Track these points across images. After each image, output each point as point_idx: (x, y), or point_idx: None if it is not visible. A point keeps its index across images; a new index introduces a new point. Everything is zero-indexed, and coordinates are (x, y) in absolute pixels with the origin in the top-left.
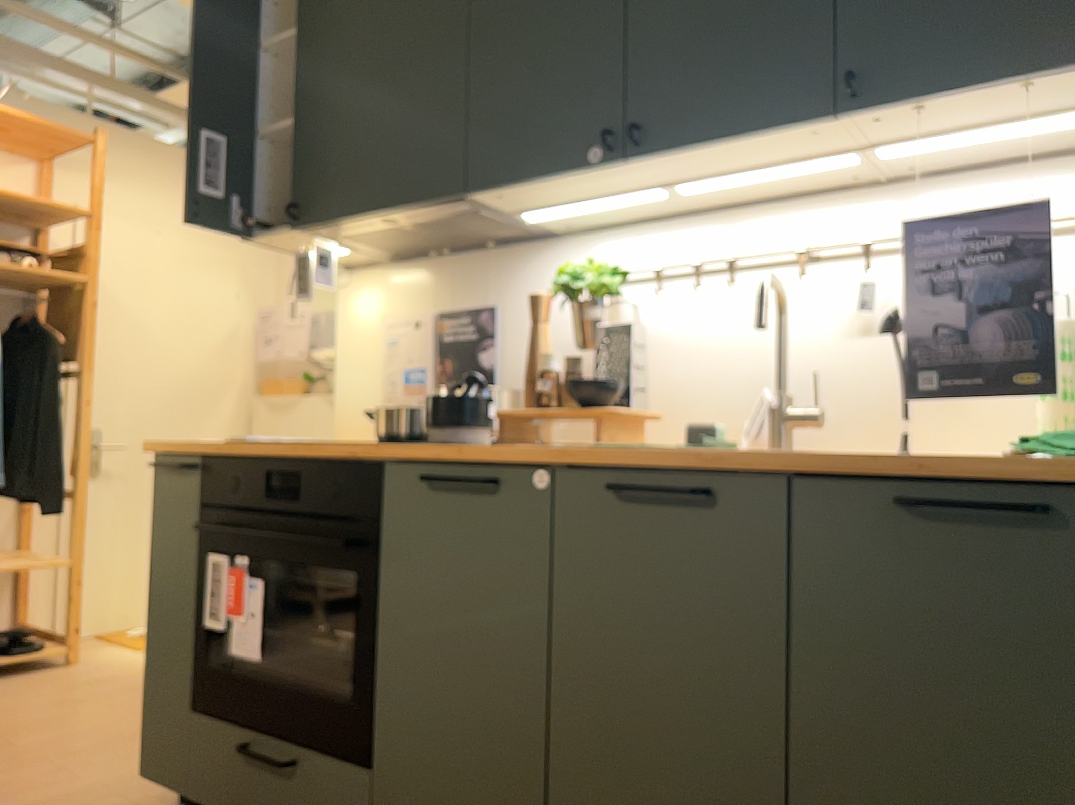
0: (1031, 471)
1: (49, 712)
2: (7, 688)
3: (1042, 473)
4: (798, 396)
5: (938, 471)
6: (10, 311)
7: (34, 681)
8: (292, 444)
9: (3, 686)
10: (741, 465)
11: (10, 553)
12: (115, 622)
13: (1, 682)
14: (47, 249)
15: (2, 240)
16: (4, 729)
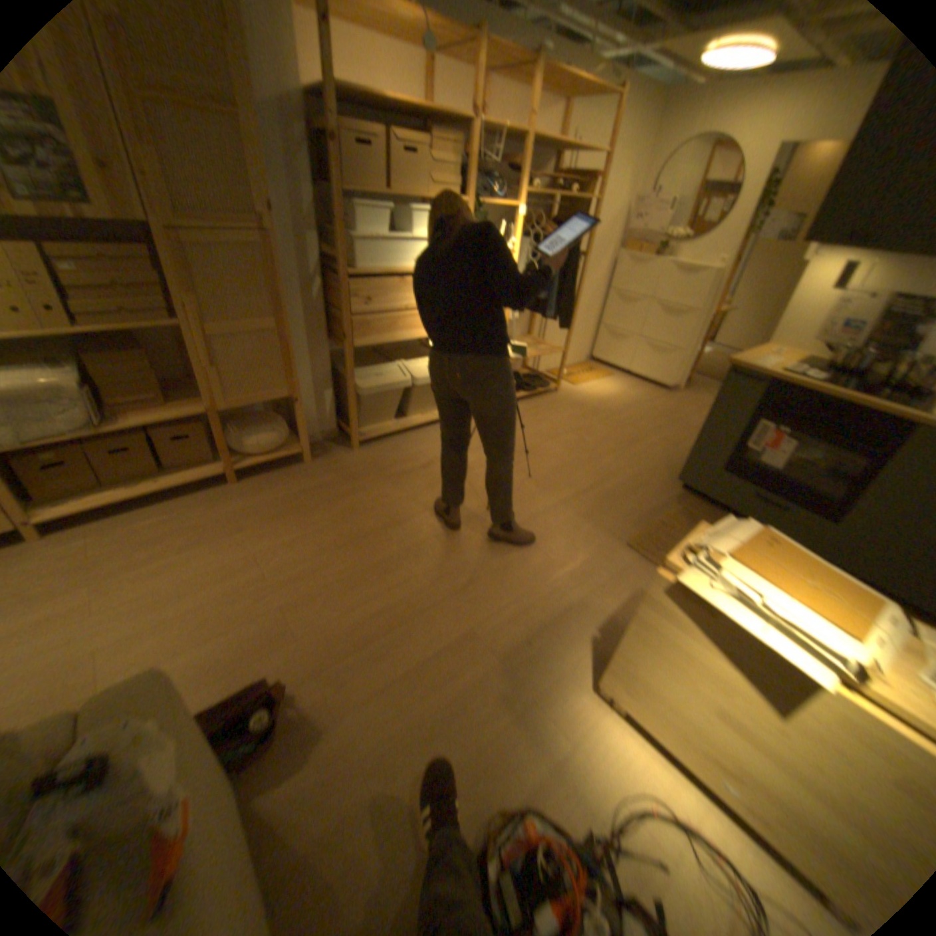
0: None
1: (578, 421)
2: (546, 403)
3: None
4: None
5: None
6: (540, 208)
7: (552, 399)
8: (836, 387)
9: (543, 400)
10: None
11: (527, 337)
12: (551, 365)
13: (540, 398)
14: (560, 165)
15: (543, 162)
16: (572, 429)
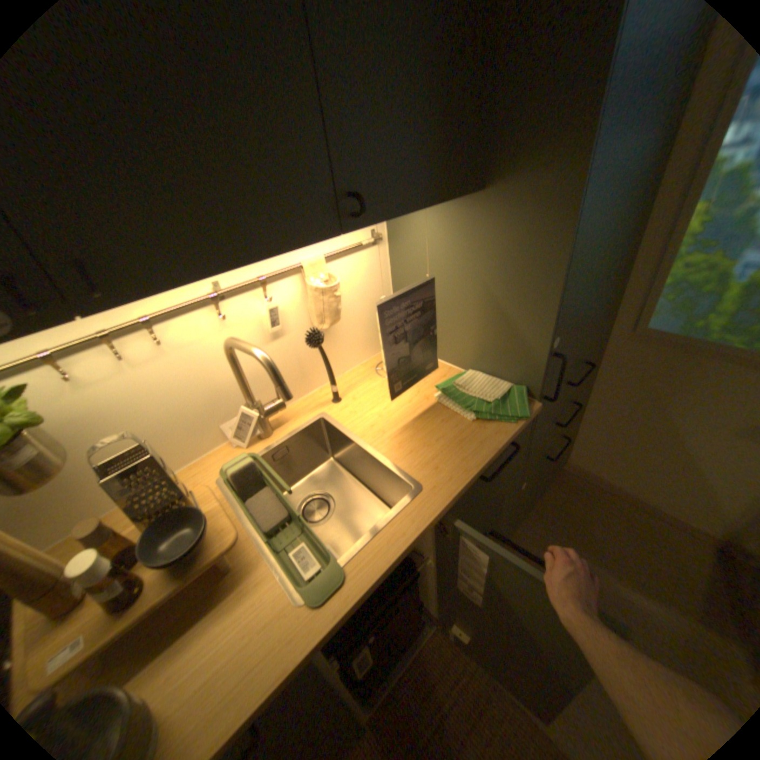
0: (515, 439)
1: None
2: None
3: (507, 432)
4: (258, 397)
5: (493, 460)
6: None
7: None
8: None
9: None
10: (430, 527)
11: None
12: None
13: None
14: None
15: None
16: None
